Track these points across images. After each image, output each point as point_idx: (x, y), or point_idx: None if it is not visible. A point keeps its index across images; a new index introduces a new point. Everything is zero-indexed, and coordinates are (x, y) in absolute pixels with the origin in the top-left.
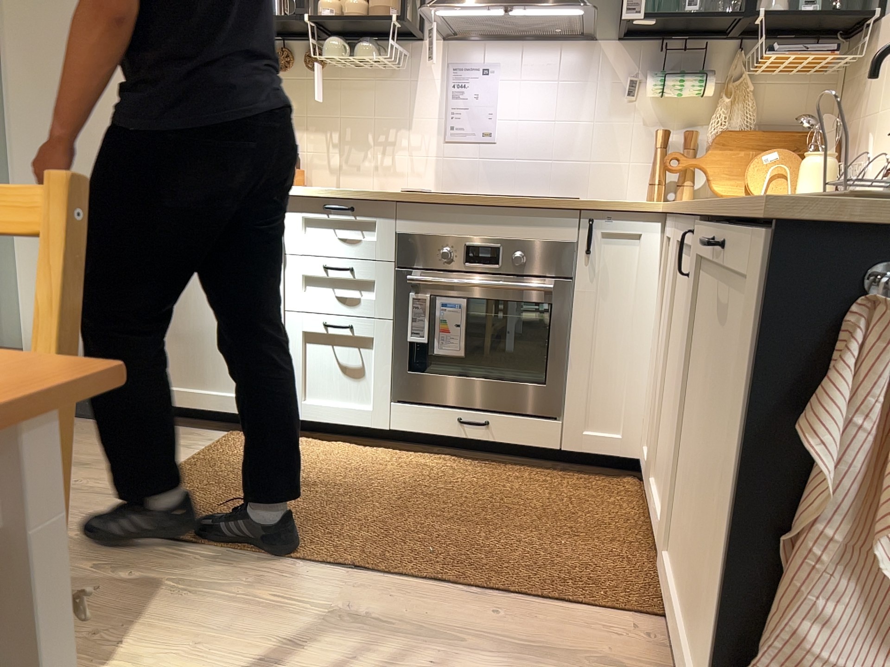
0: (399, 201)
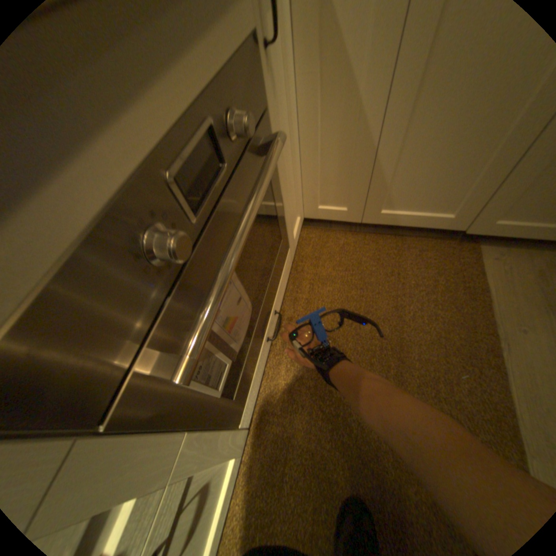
0: None
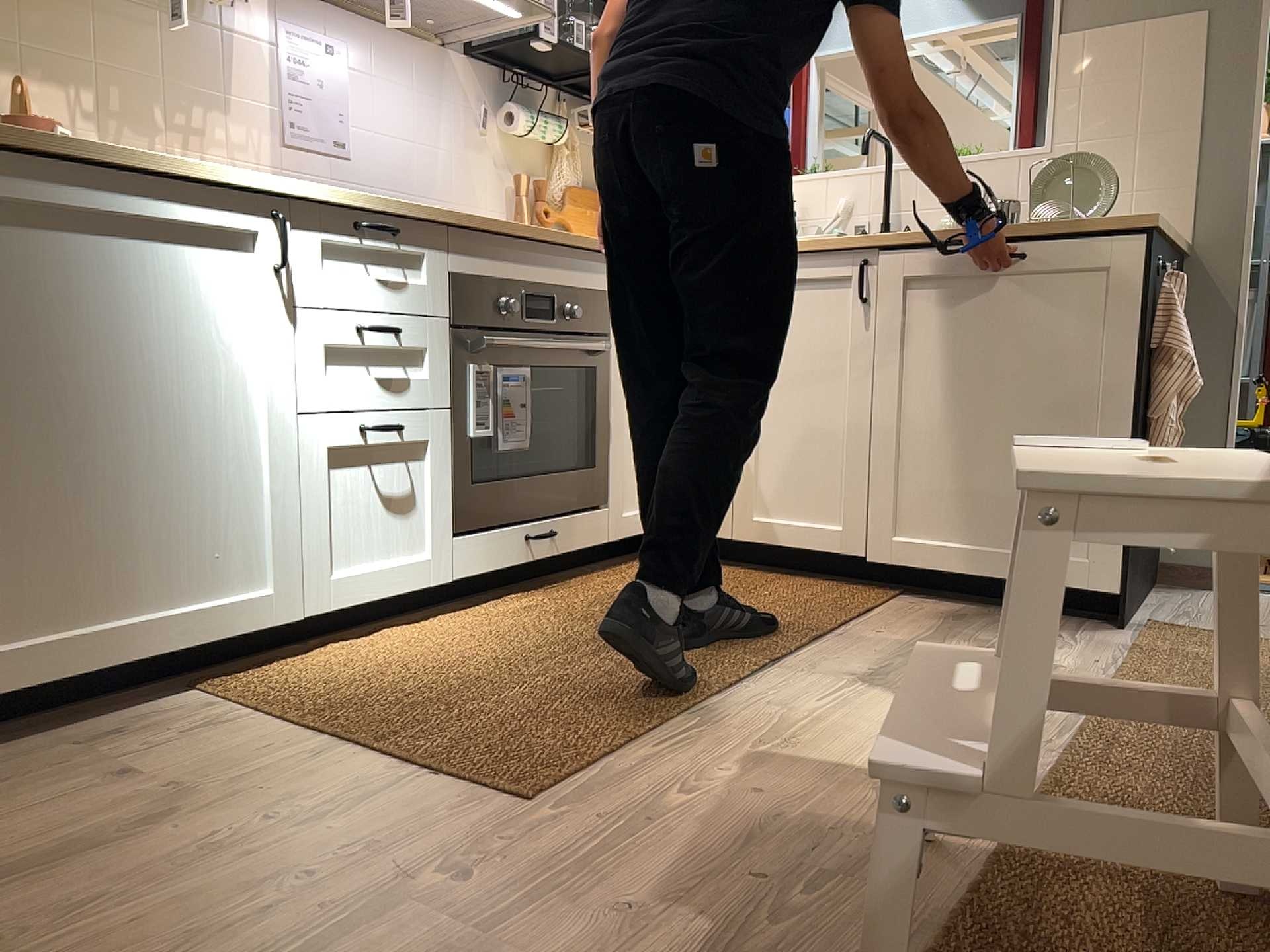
0: (455, 225)
